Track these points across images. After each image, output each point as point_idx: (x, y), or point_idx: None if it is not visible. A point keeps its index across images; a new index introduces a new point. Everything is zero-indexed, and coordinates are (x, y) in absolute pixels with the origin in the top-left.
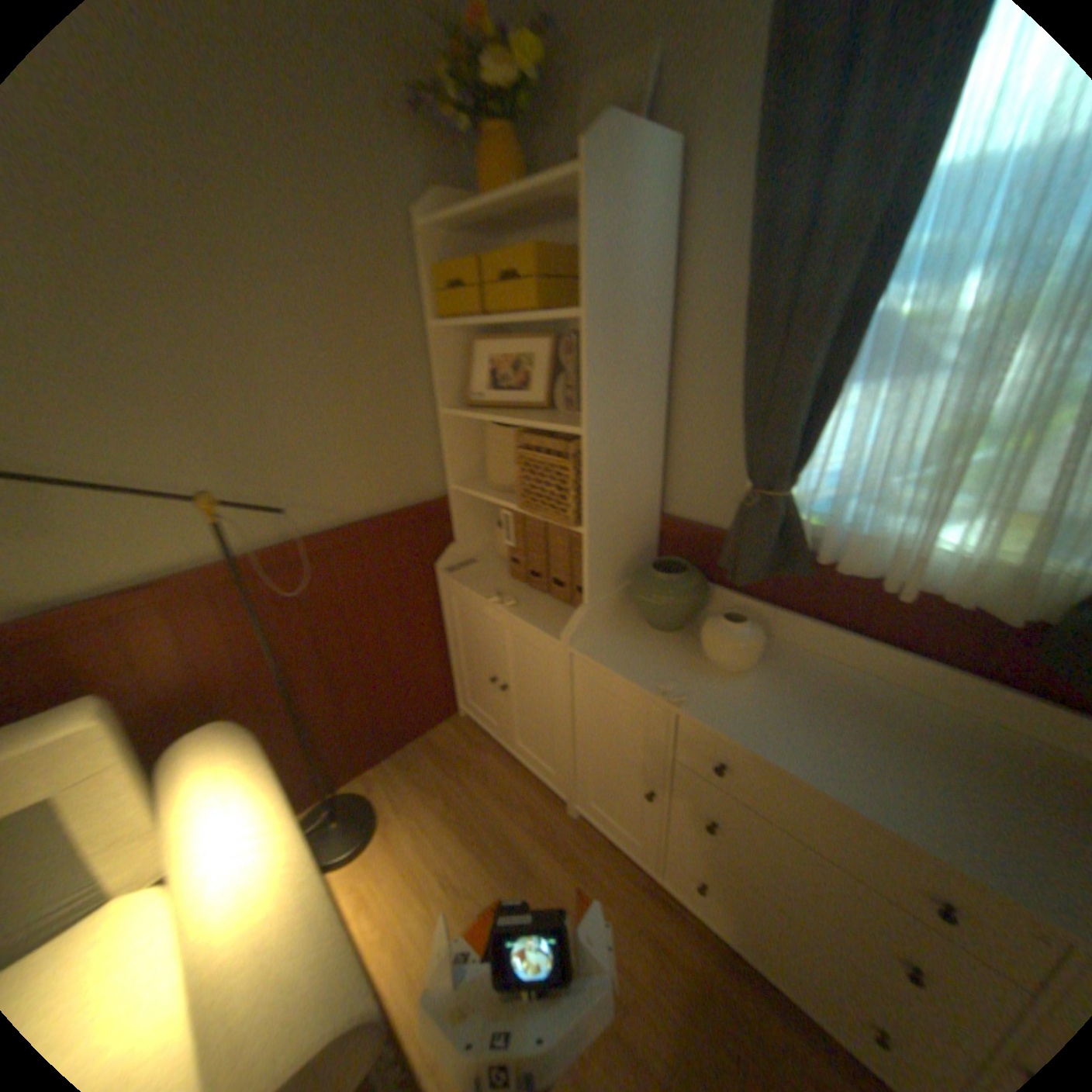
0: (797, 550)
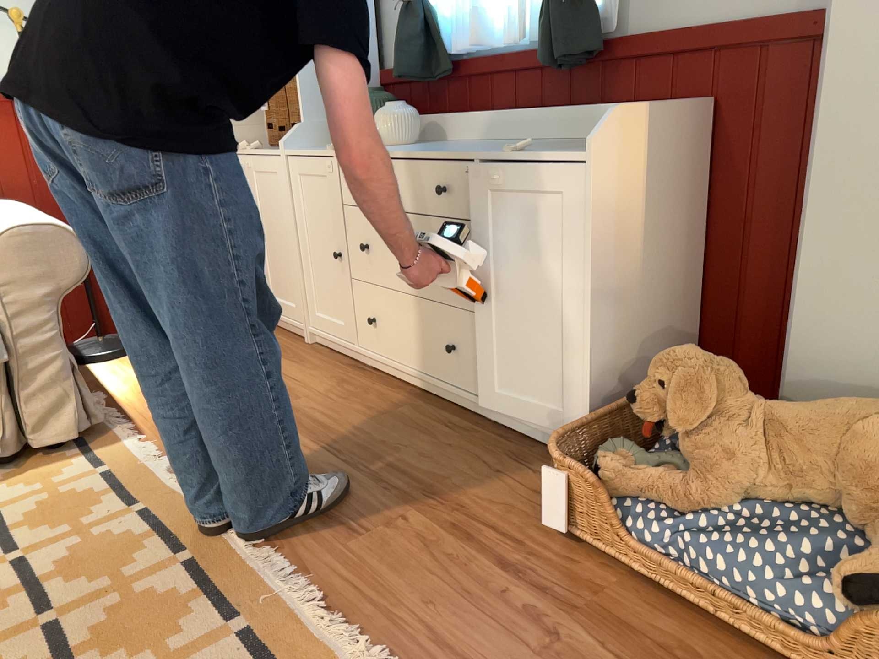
0: (439, 55)
